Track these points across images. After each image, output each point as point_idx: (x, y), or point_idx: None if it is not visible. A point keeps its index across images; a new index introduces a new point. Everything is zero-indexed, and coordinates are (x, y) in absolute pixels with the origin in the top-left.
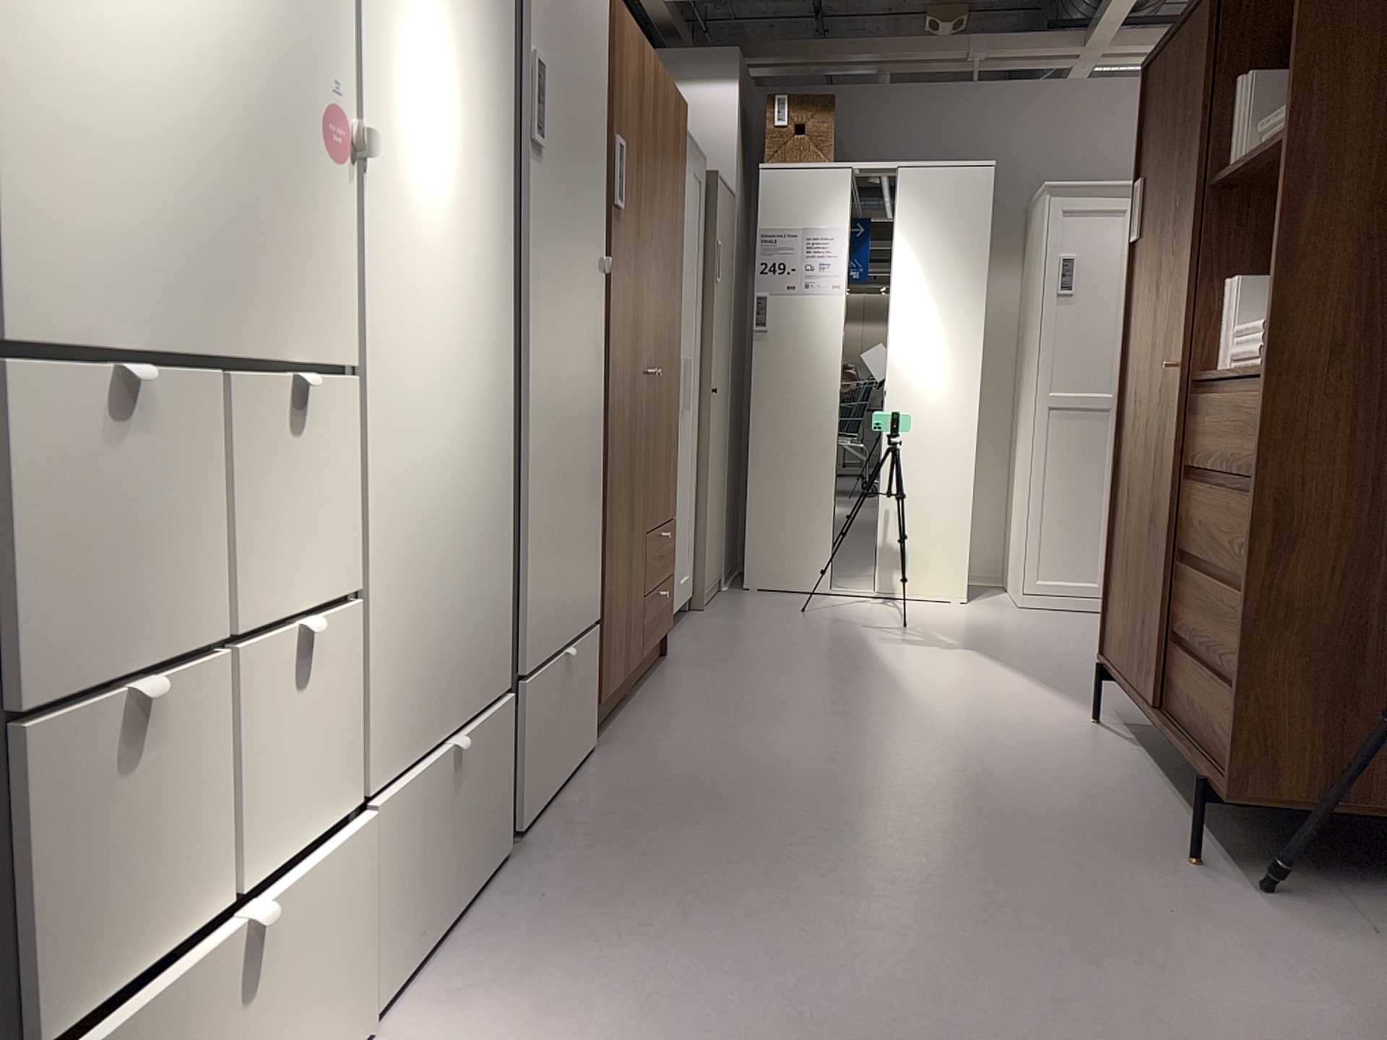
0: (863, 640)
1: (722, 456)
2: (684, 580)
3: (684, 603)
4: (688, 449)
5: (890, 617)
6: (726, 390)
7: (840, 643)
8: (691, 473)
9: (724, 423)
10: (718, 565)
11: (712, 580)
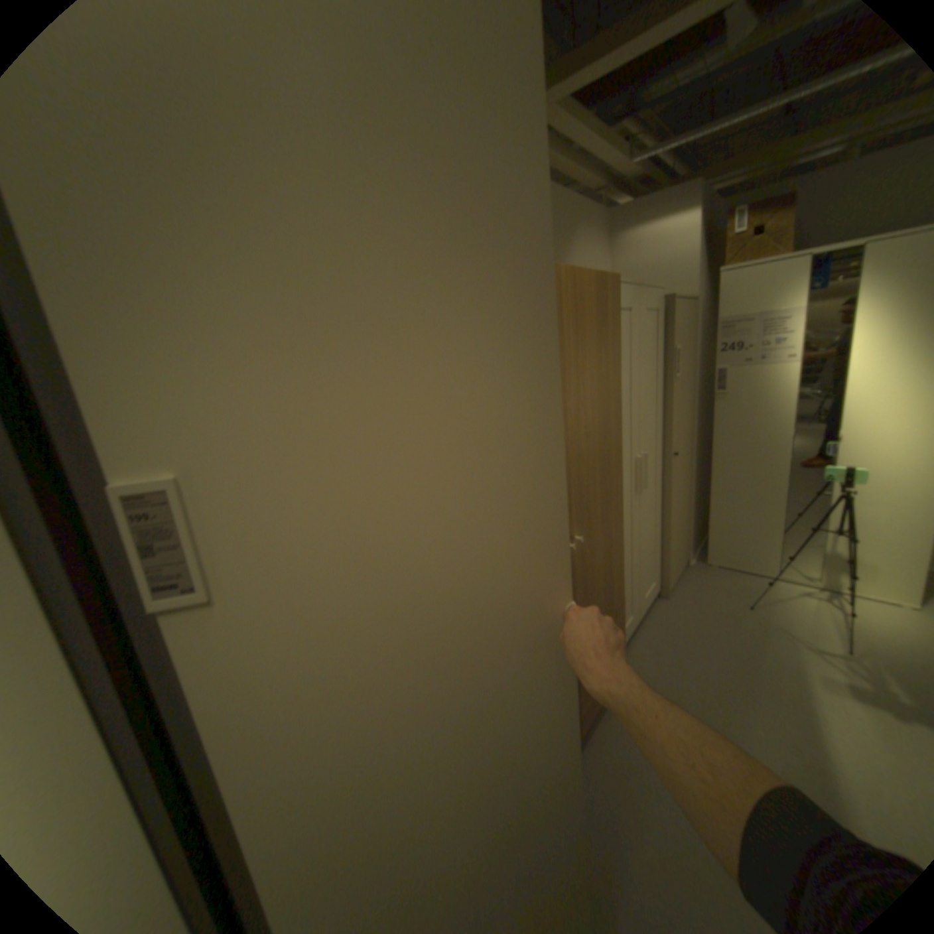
0: (803, 680)
1: (687, 488)
2: (650, 590)
3: (649, 606)
4: (650, 508)
5: (834, 630)
6: (690, 442)
7: (779, 681)
8: (655, 519)
9: (689, 464)
10: (683, 558)
11: (677, 574)
